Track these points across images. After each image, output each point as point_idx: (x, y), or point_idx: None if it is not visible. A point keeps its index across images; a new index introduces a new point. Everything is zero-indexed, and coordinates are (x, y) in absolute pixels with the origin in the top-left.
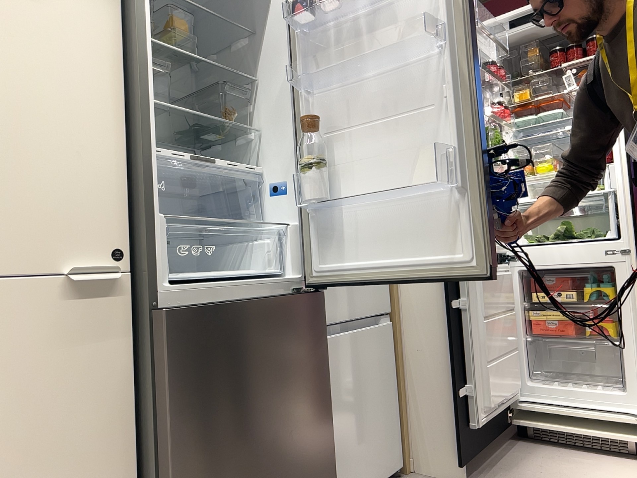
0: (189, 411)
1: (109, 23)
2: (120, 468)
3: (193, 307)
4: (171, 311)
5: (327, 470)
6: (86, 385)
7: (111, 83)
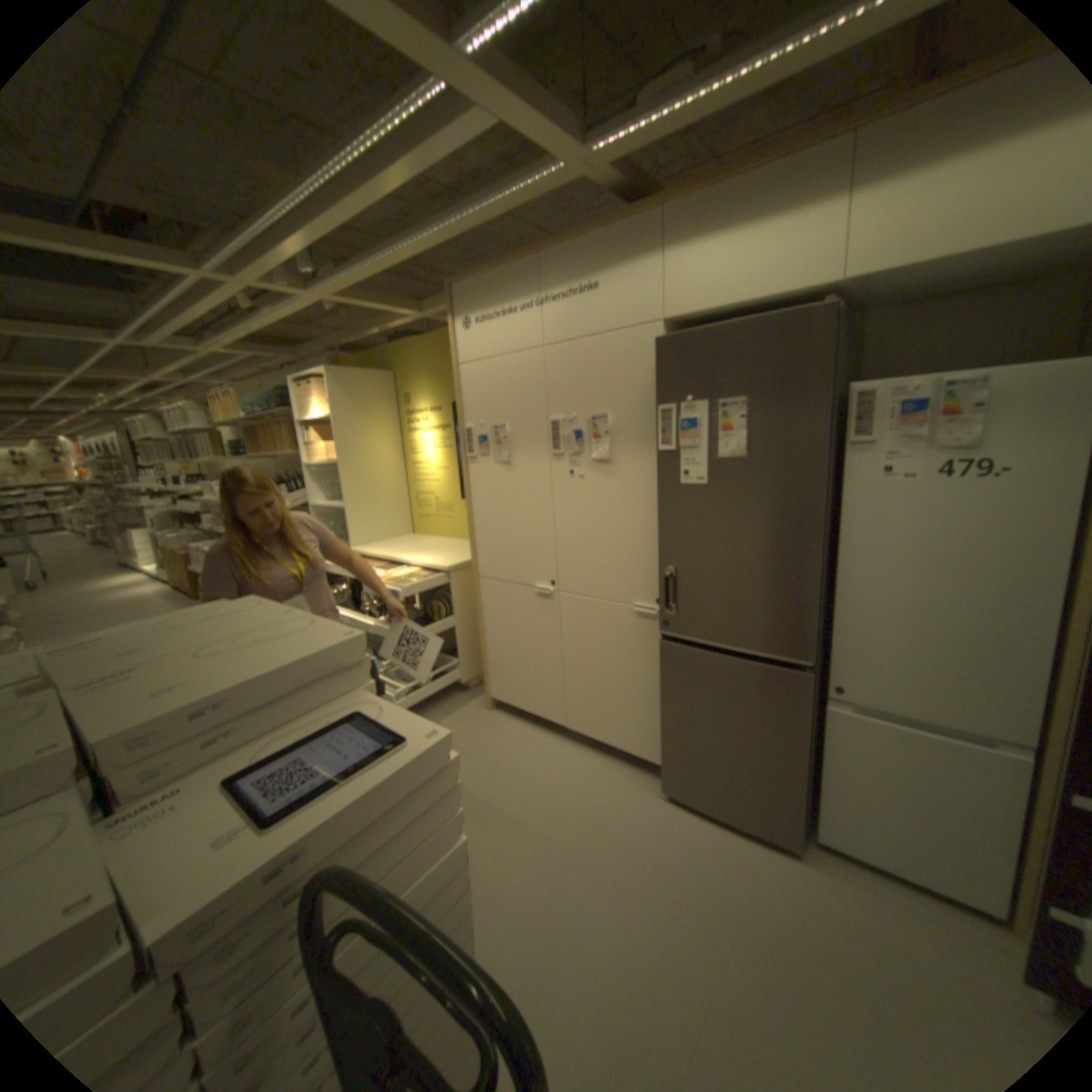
0: (672, 695)
1: (658, 473)
2: (658, 699)
3: (690, 643)
4: (666, 642)
5: (798, 805)
6: (644, 656)
7: (658, 509)
